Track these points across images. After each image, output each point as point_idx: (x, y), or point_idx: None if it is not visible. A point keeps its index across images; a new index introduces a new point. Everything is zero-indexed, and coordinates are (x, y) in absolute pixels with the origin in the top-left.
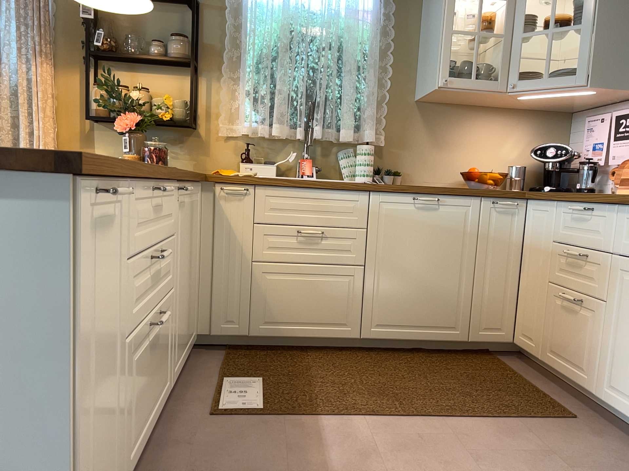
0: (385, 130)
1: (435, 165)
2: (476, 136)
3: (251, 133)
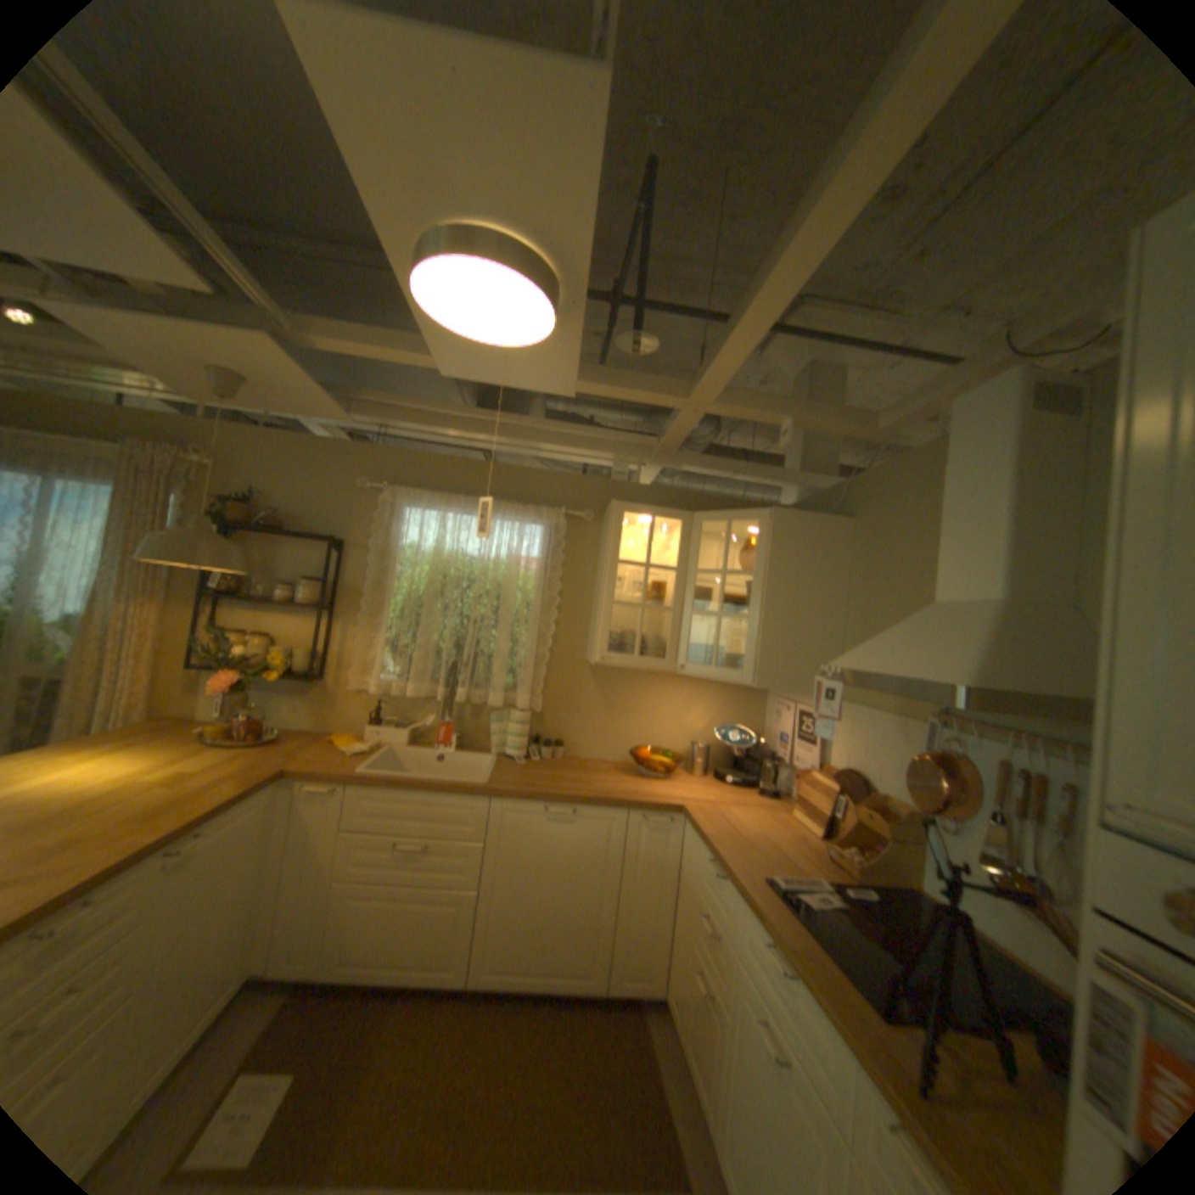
0: (548, 692)
1: (606, 735)
2: (655, 704)
3: (383, 692)
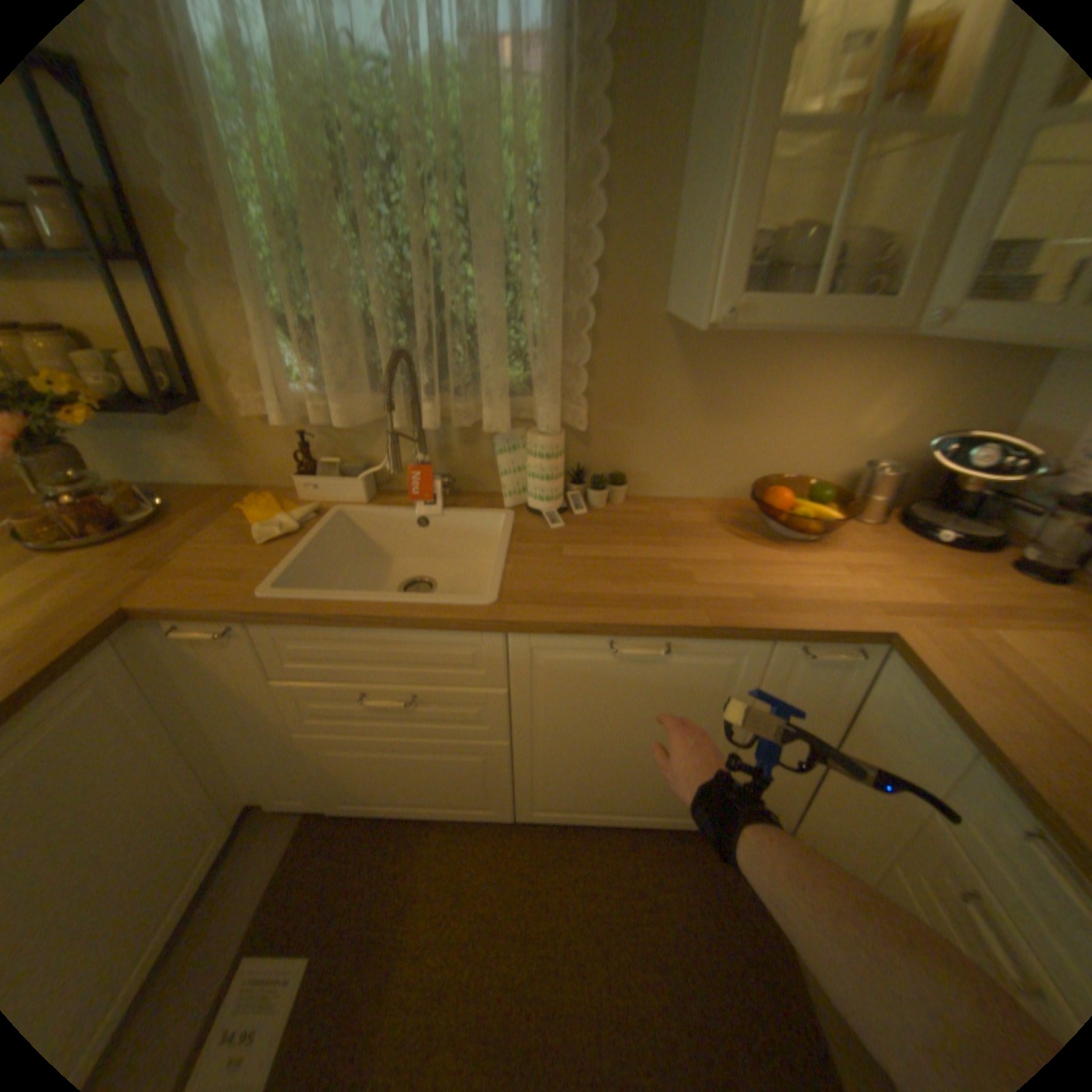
0: (592, 388)
1: (701, 457)
2: (803, 393)
3: (297, 419)
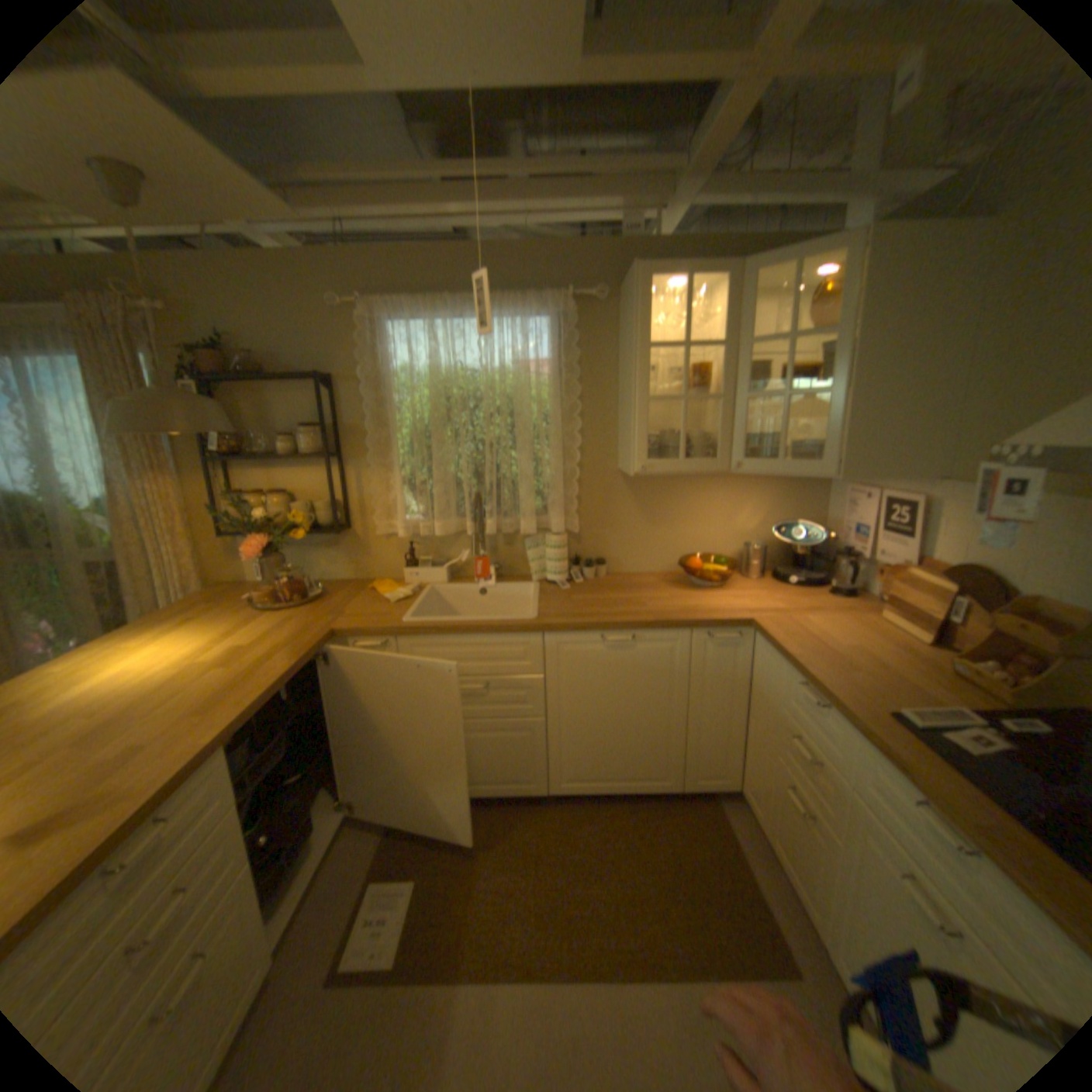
0: (580, 511)
1: (648, 547)
2: (700, 508)
3: (412, 535)
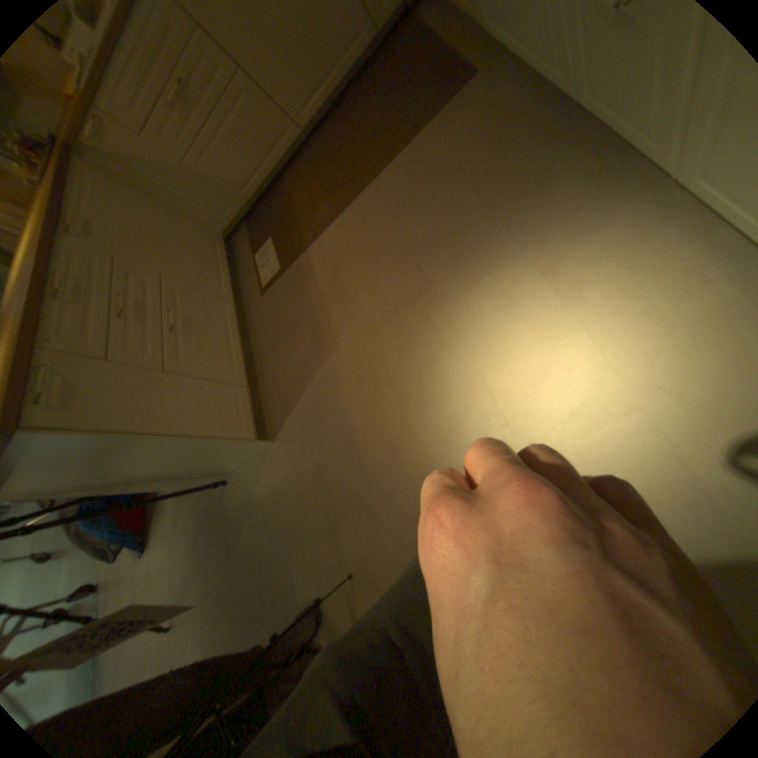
0: None
1: None
2: None
3: None
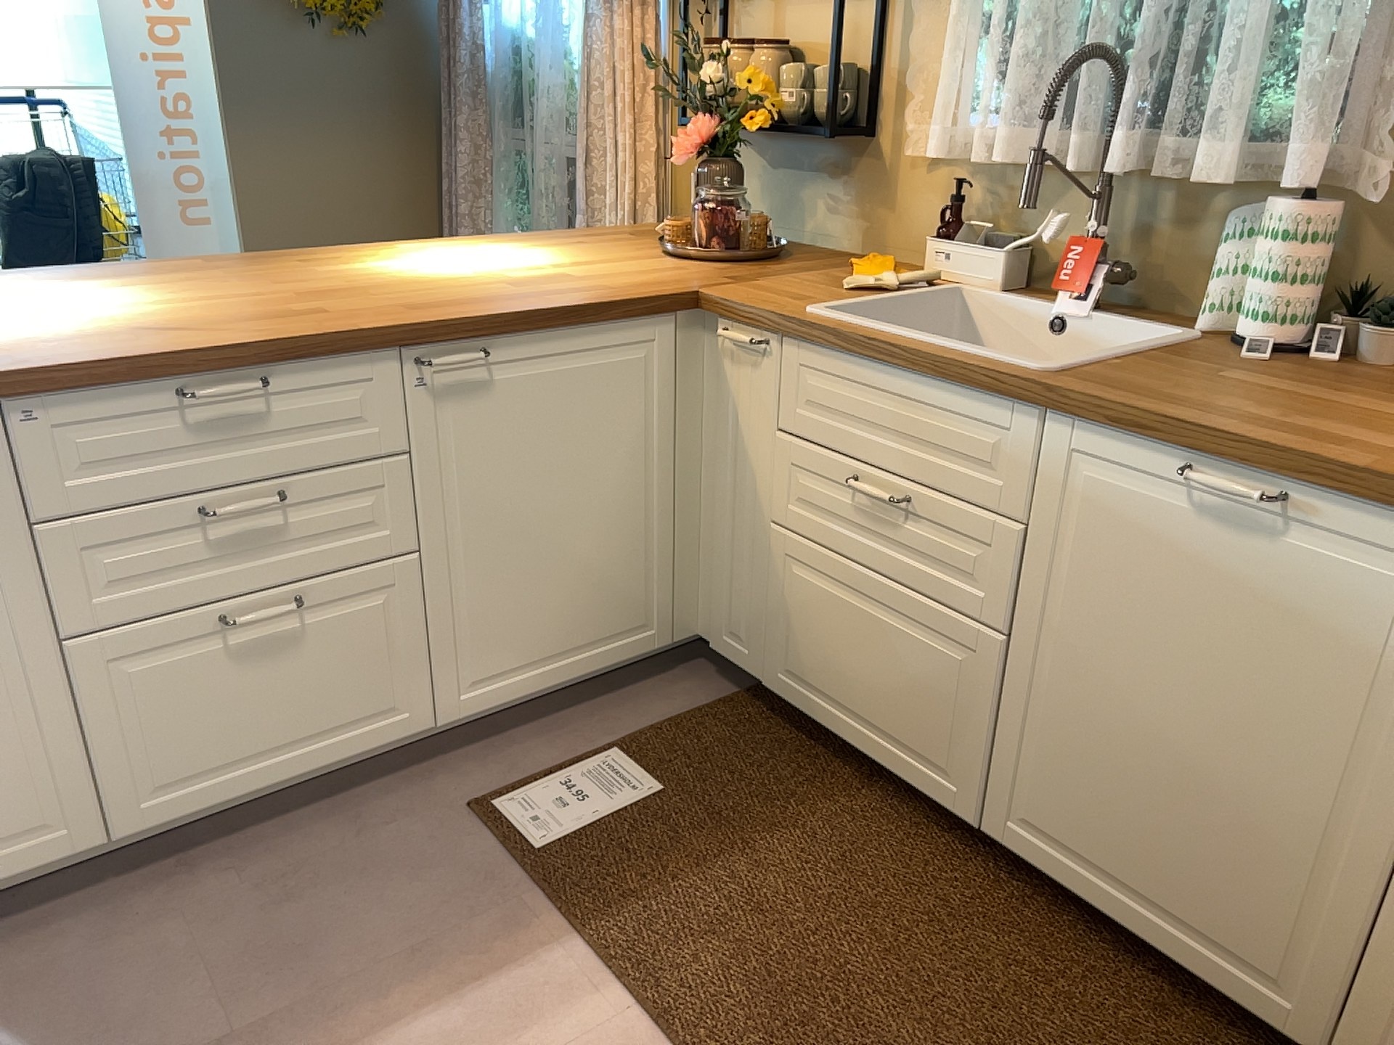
0: None
1: None
2: None
3: (957, 157)
